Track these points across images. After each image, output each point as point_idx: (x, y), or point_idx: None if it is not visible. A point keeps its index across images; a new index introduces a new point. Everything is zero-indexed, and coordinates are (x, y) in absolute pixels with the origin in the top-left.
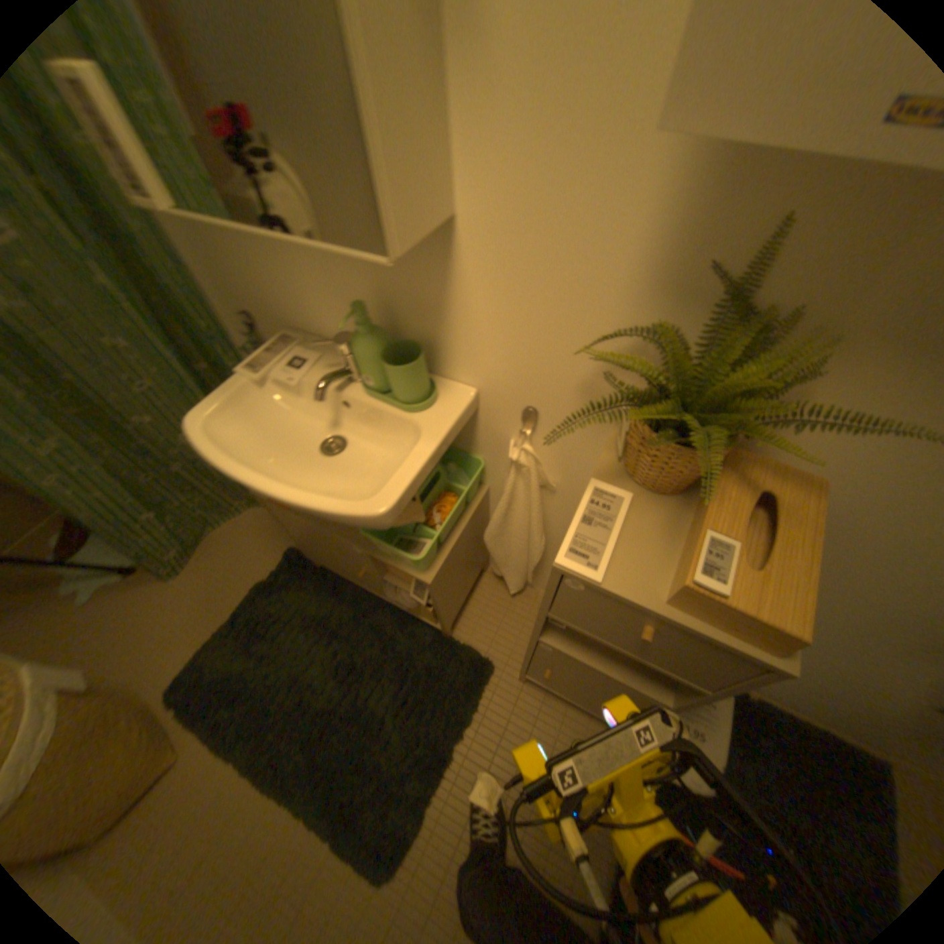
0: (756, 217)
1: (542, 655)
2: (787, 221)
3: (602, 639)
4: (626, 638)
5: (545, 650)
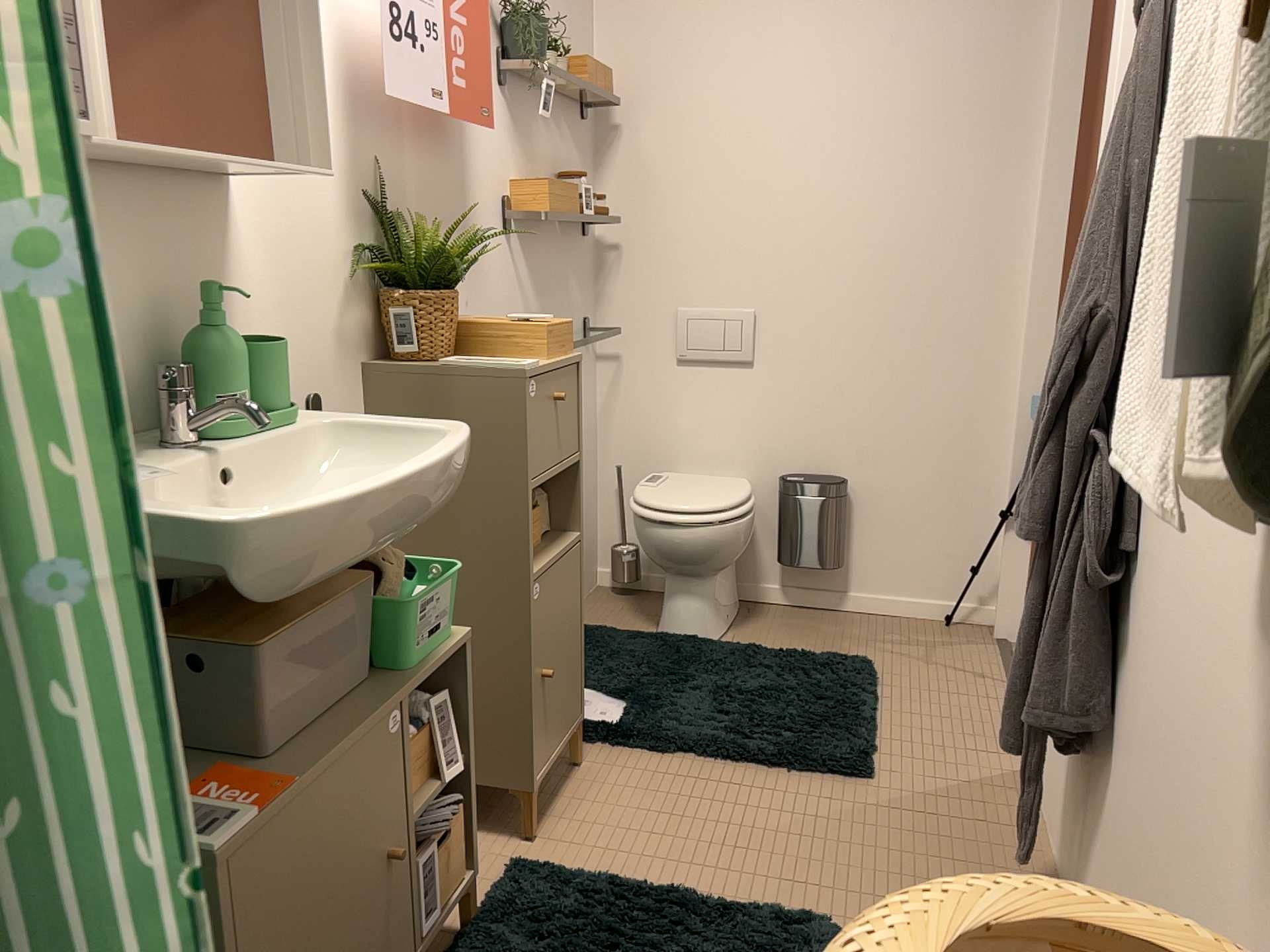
0: (371, 166)
1: (538, 626)
2: (379, 167)
3: (549, 470)
4: (554, 436)
5: (537, 601)
